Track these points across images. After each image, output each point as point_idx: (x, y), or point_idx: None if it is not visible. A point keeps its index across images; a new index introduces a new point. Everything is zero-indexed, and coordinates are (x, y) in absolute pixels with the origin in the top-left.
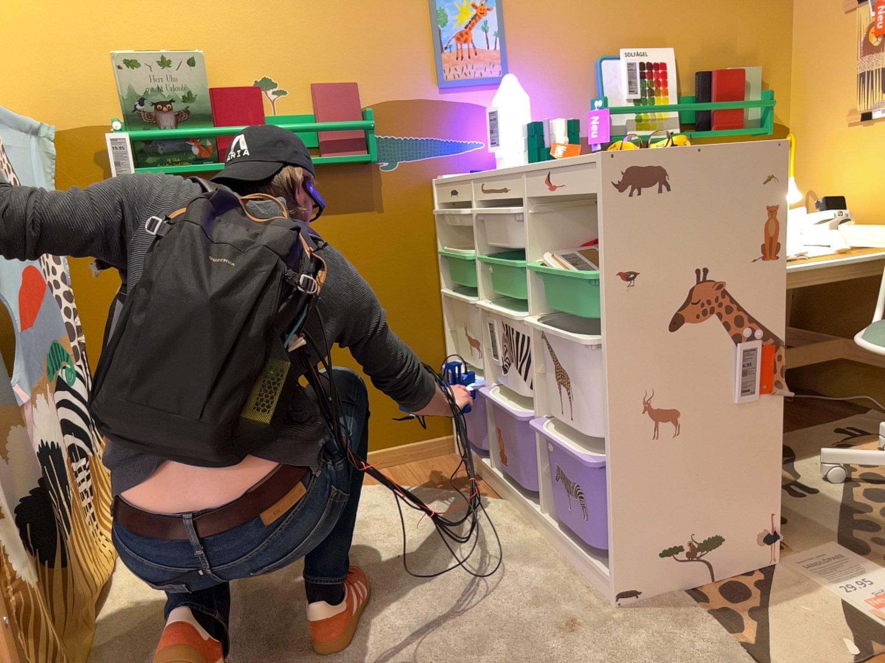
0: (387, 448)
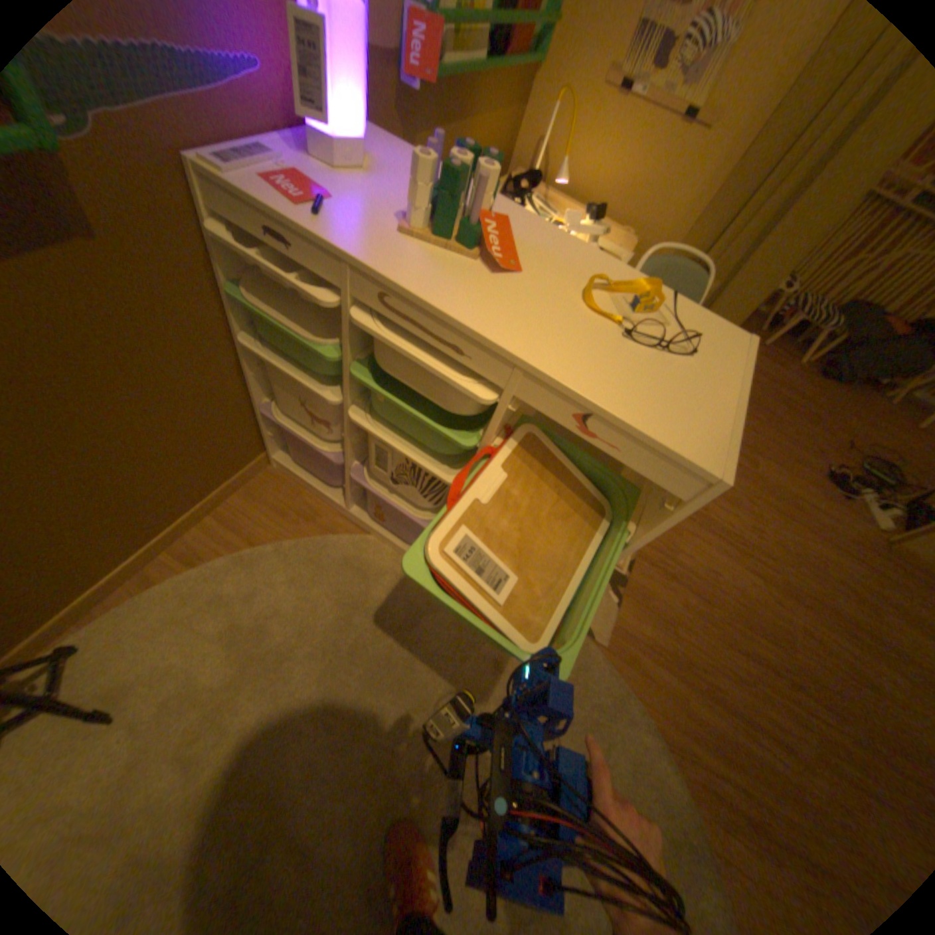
0: (205, 501)
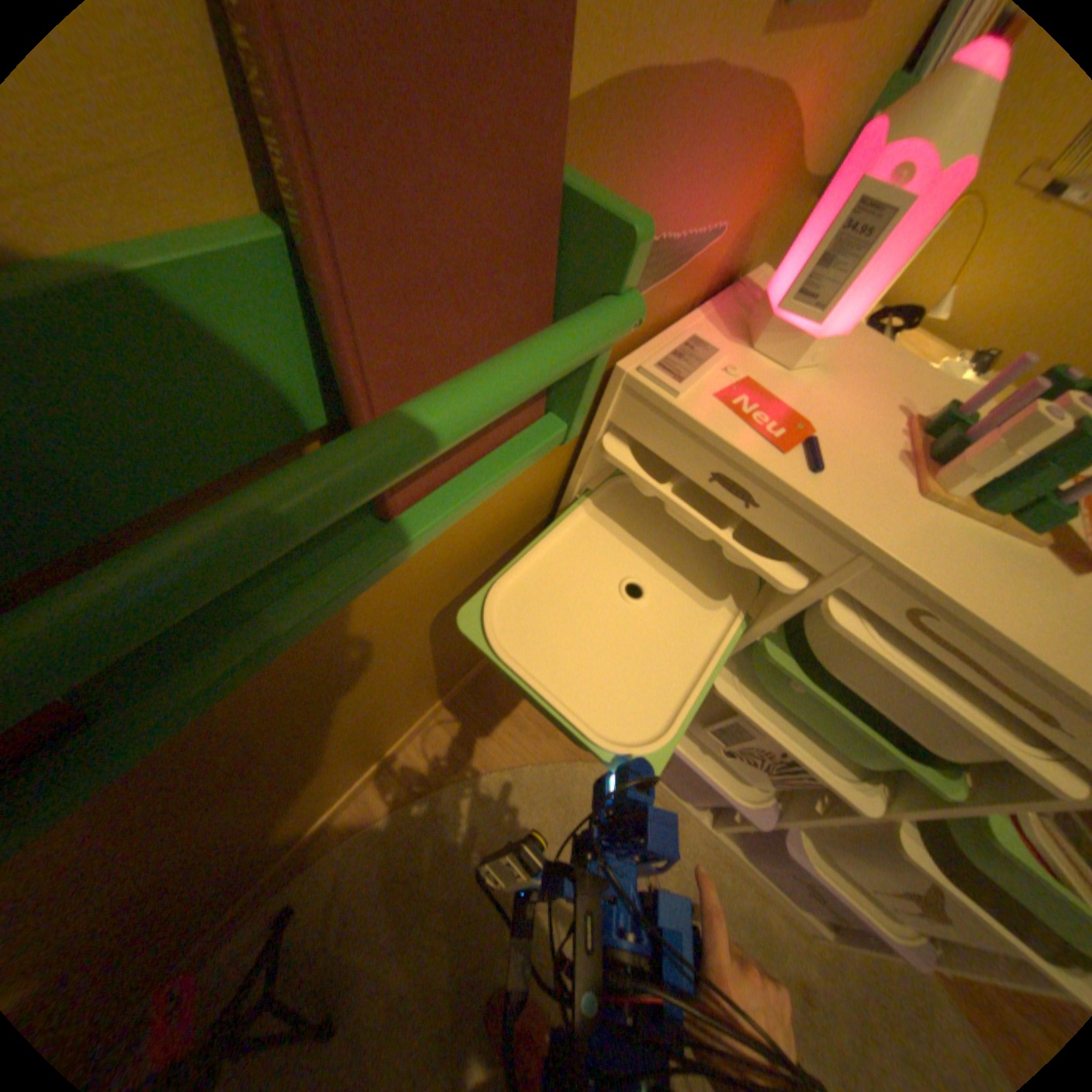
0: (438, 706)
